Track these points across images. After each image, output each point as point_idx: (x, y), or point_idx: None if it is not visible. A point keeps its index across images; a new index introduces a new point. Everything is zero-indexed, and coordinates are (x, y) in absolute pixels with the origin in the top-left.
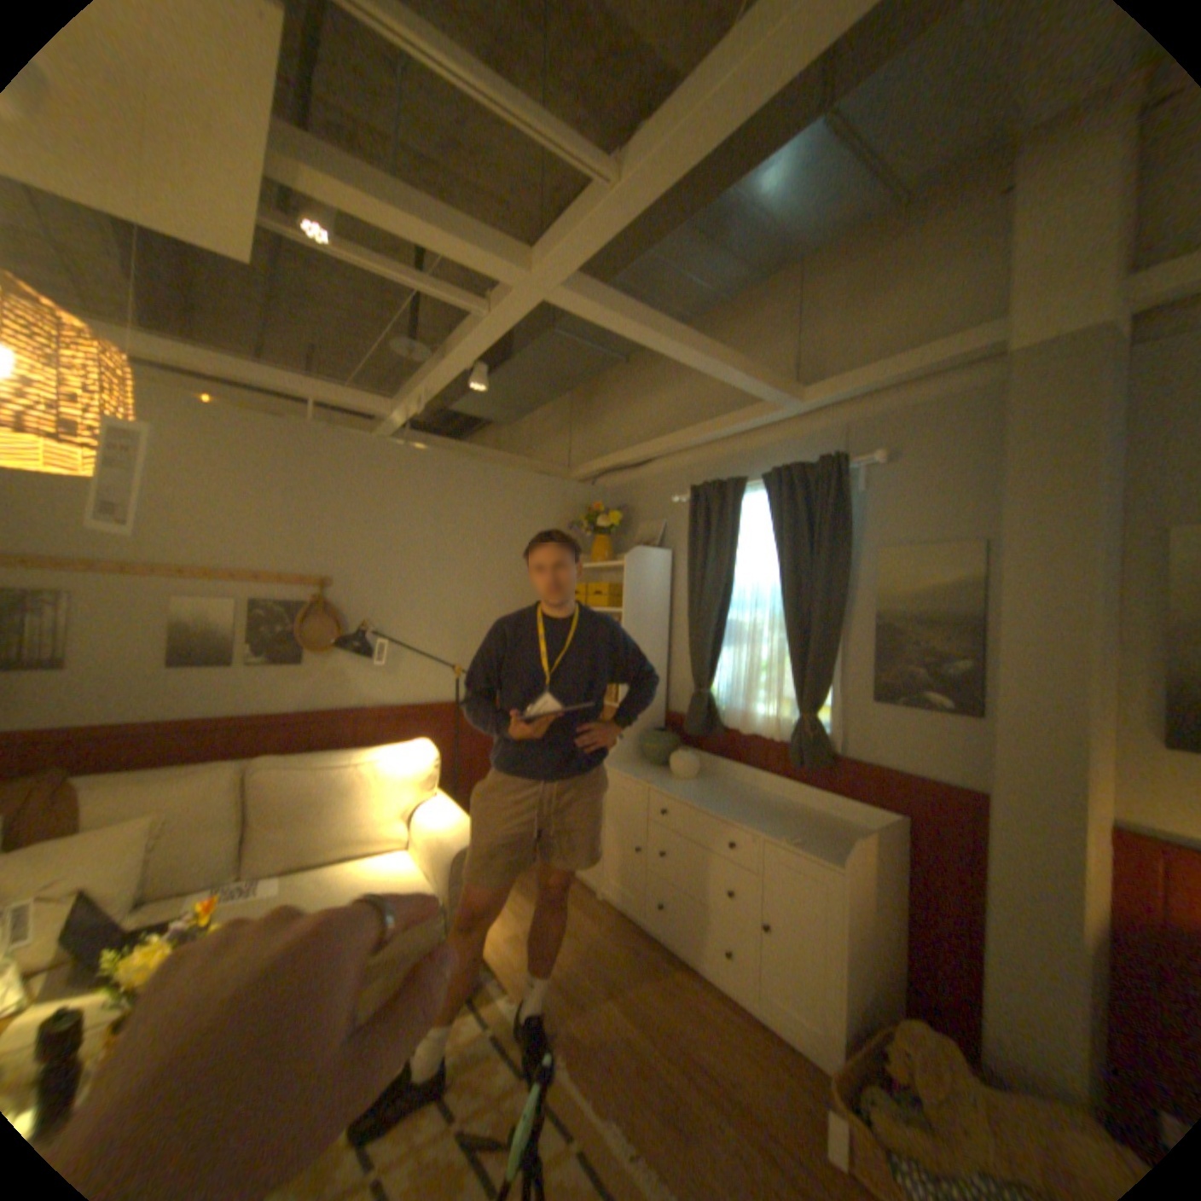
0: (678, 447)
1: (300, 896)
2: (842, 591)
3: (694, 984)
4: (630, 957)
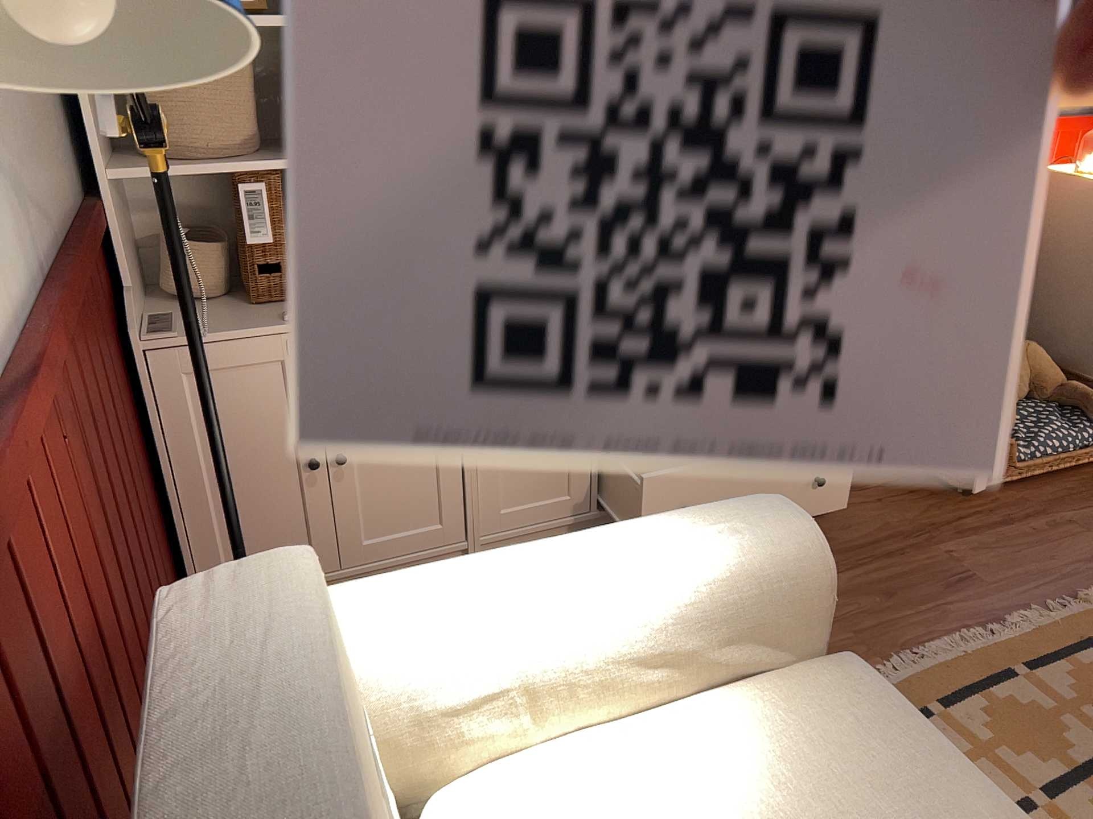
0: None
1: None
2: None
3: None
4: None
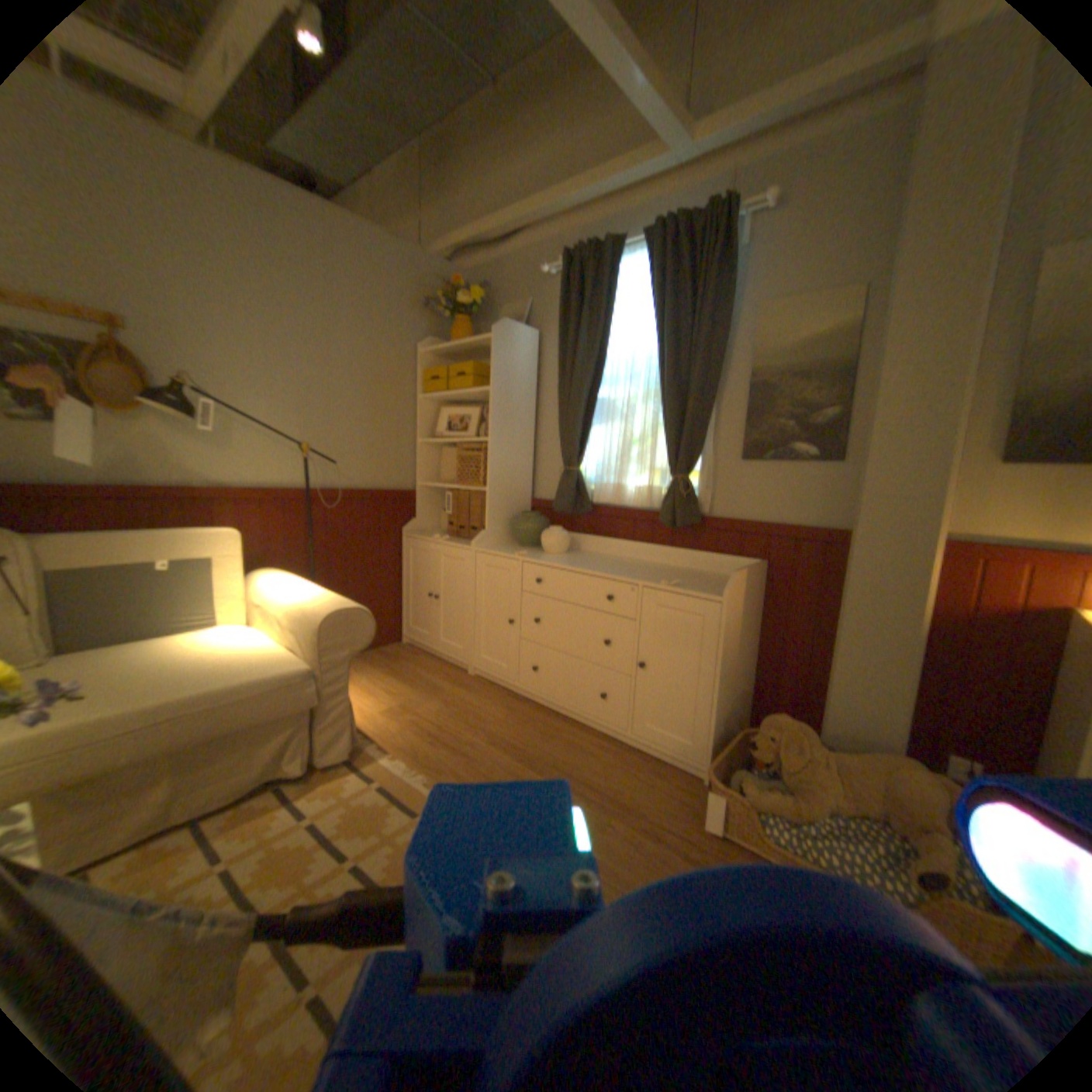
0: (548, 209)
1: (126, 671)
2: (721, 349)
3: (568, 727)
4: (506, 713)
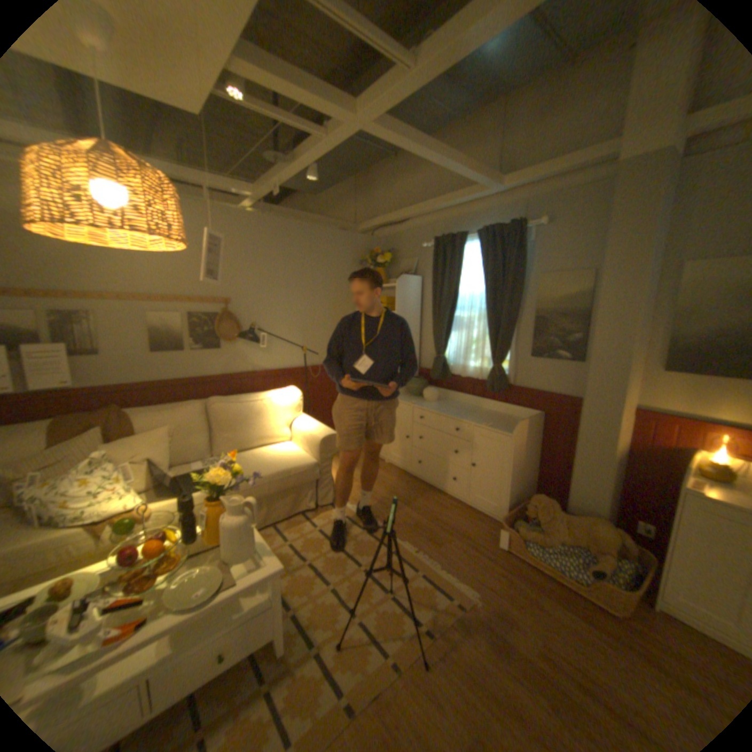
0: (425, 212)
1: (246, 462)
2: (517, 299)
3: (437, 494)
4: (405, 485)
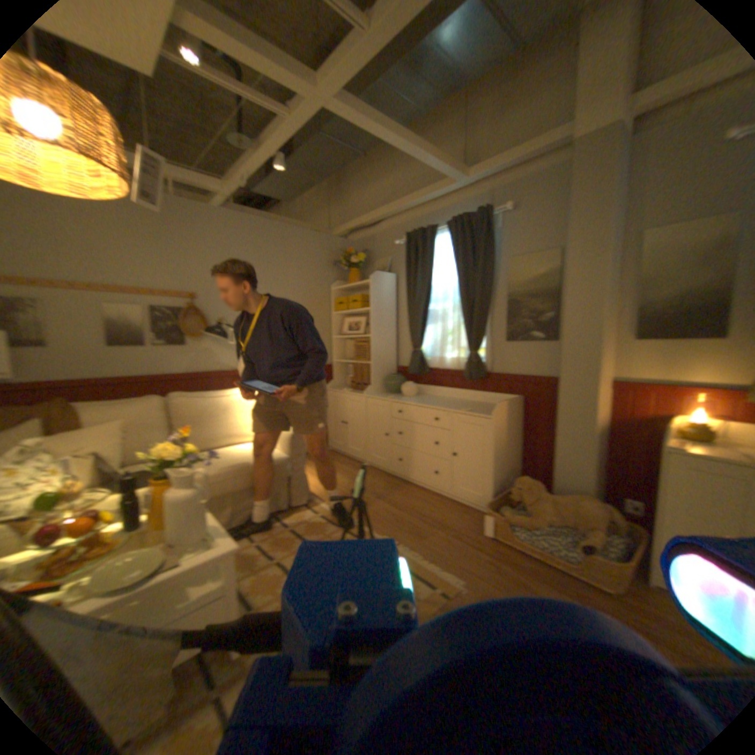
0: (398, 210)
1: (211, 458)
2: (491, 283)
3: (420, 491)
4: (387, 484)
